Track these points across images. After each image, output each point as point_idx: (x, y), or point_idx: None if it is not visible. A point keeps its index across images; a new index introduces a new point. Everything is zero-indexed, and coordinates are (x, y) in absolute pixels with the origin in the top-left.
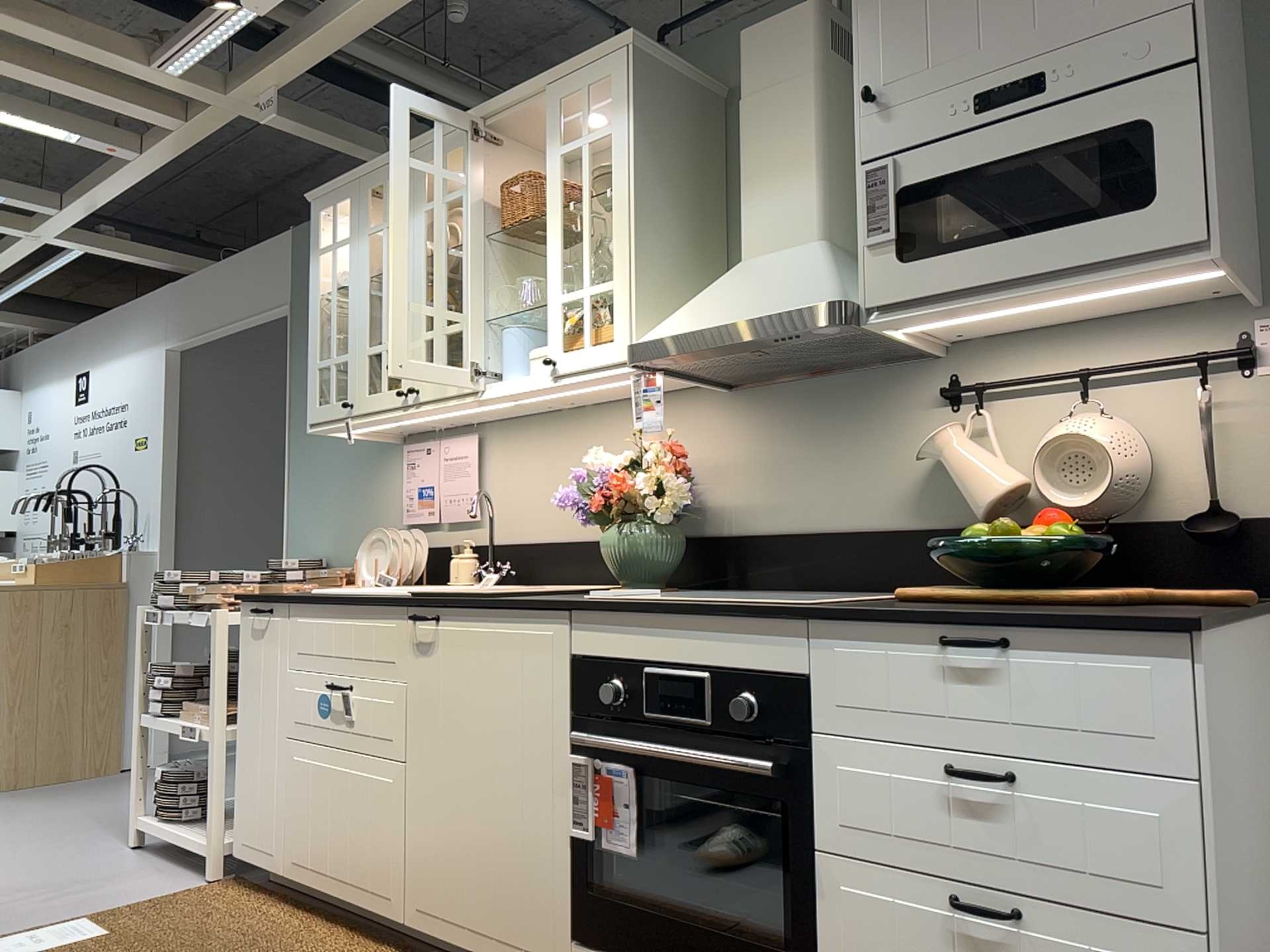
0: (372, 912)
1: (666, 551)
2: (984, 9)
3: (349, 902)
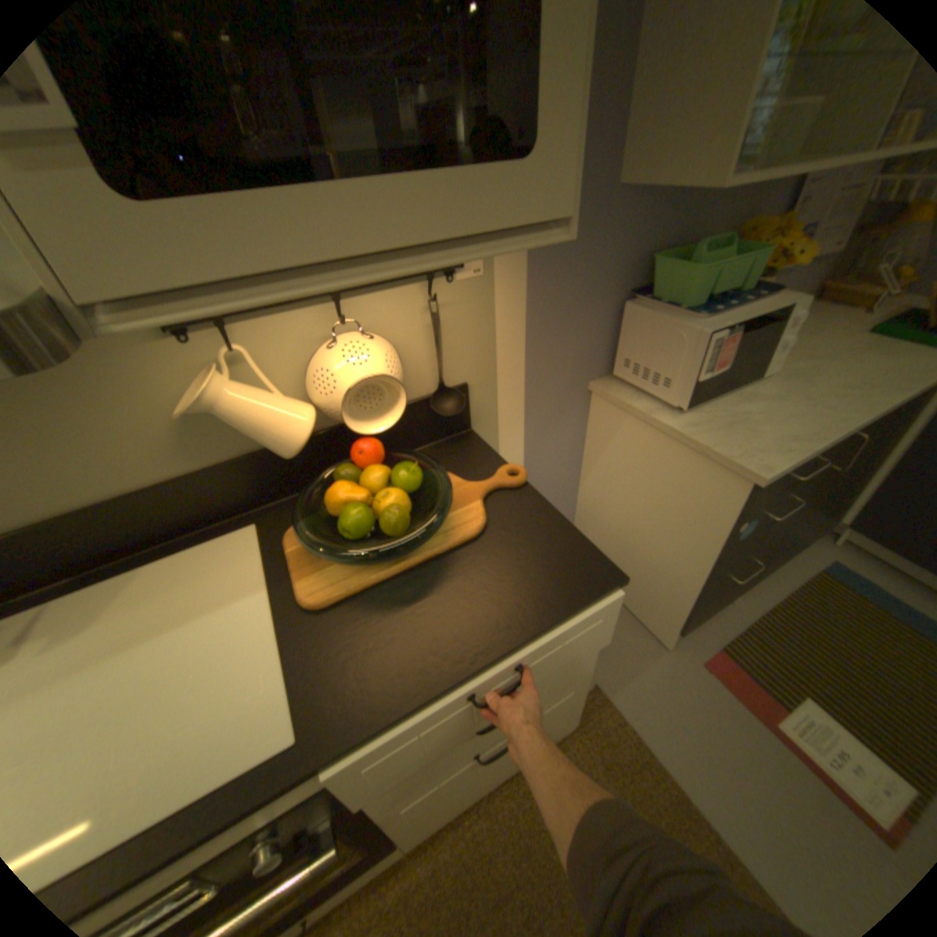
0: None
1: None
2: None
3: None
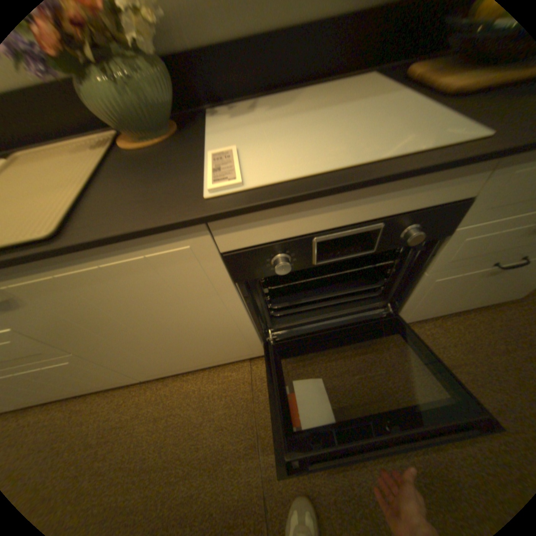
0: (111, 388)
1: (160, 88)
2: None
3: (89, 393)
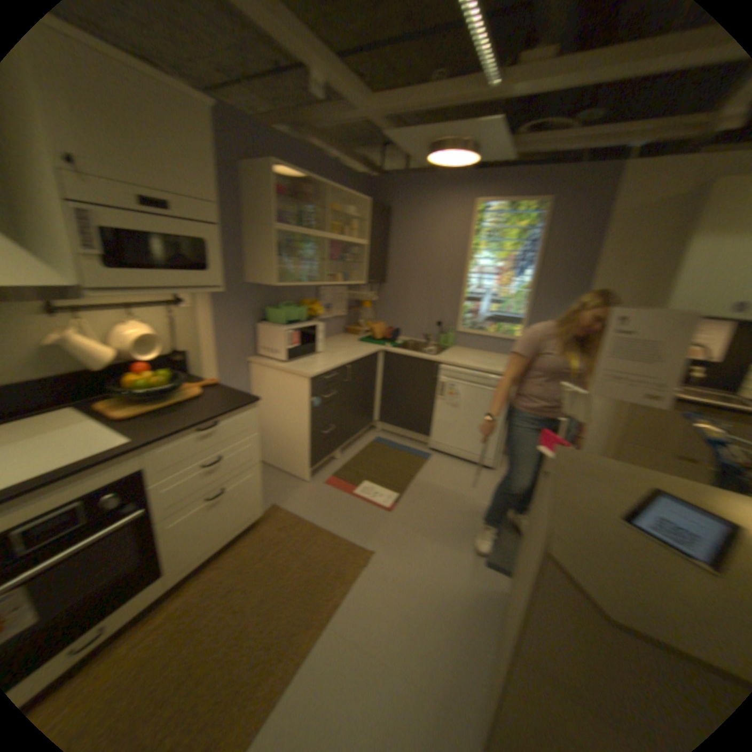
0: None
1: None
2: (145, 151)
3: None
